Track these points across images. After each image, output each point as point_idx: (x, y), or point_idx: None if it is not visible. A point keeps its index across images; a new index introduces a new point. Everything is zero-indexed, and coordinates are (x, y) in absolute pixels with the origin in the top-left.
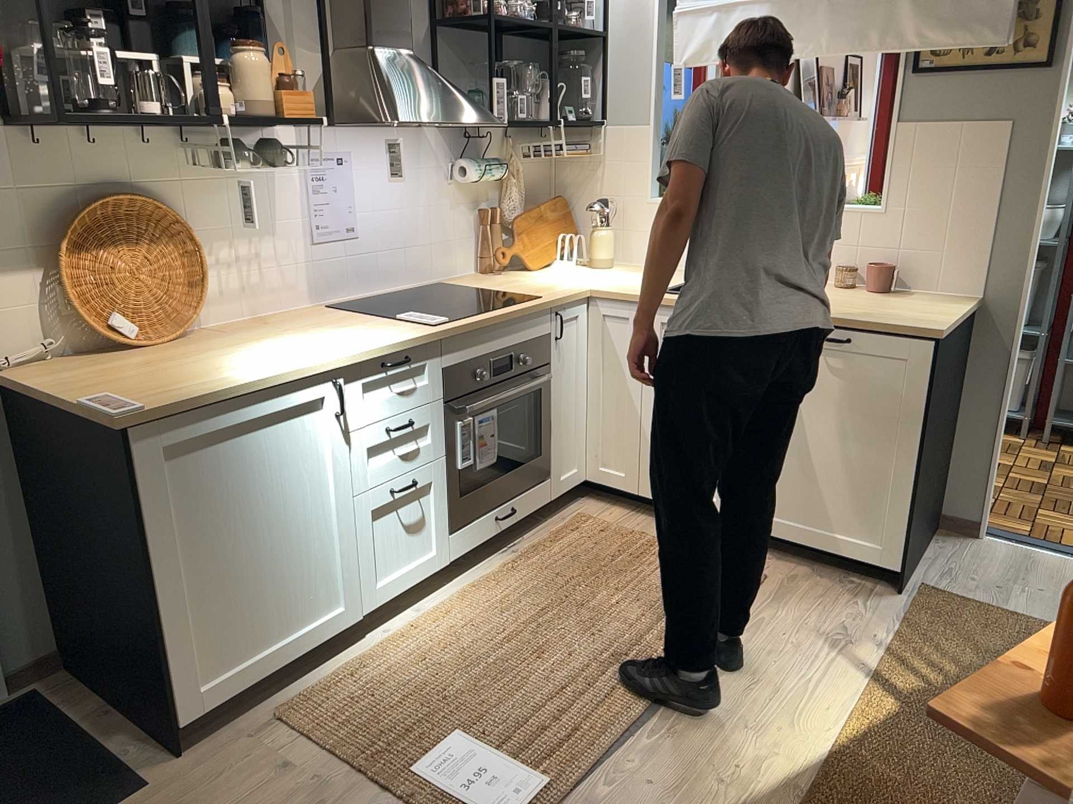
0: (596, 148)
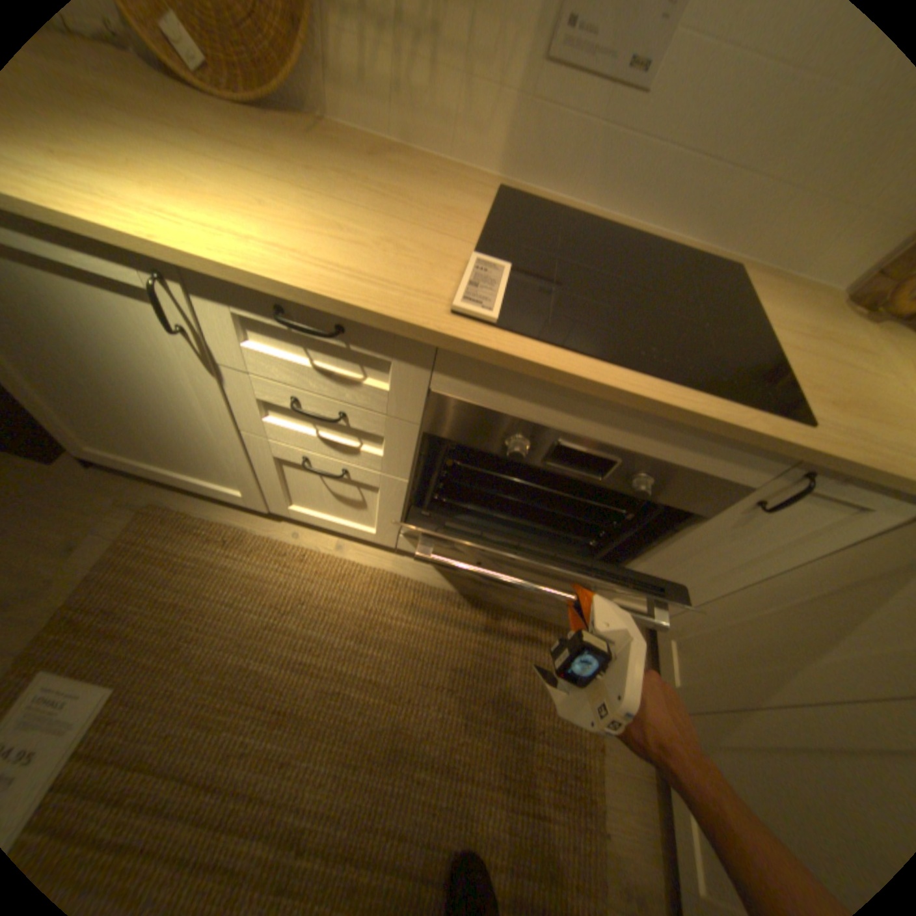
0: None
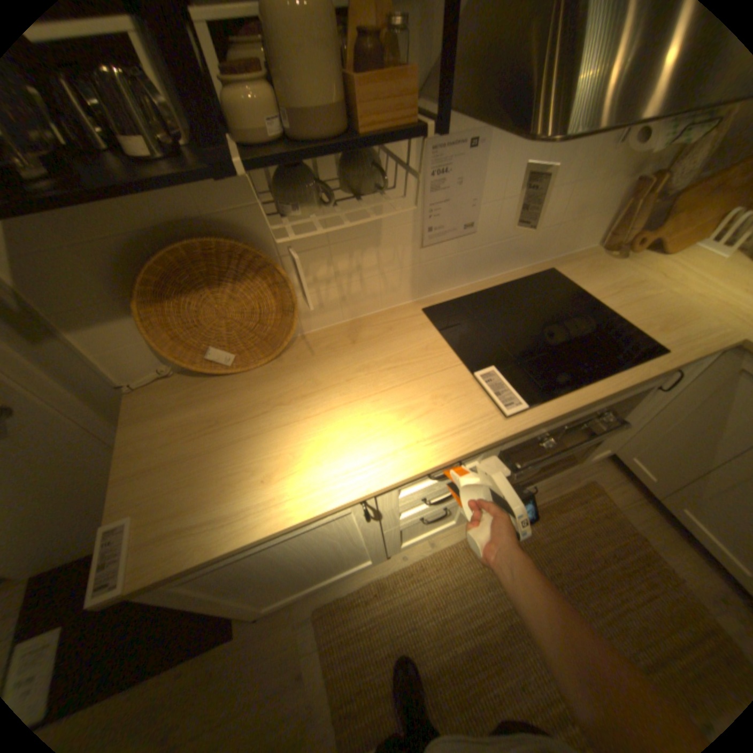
0: None
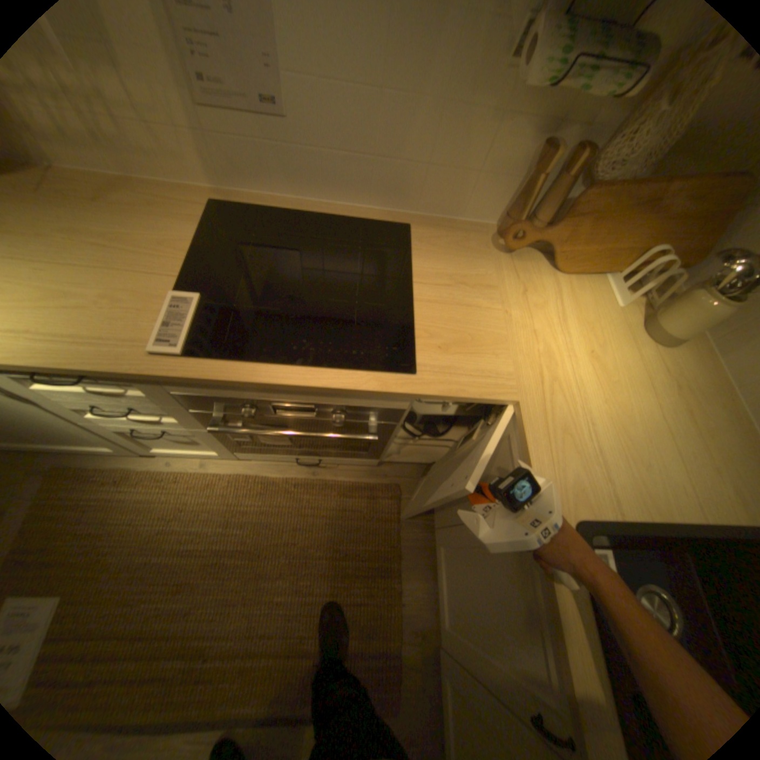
0: None
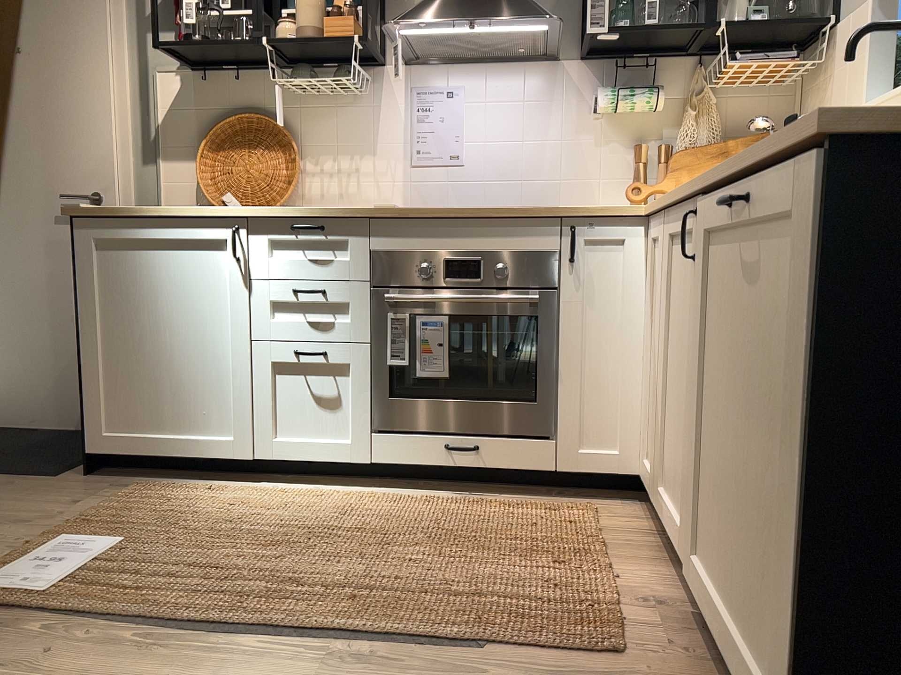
0: (824, 59)
